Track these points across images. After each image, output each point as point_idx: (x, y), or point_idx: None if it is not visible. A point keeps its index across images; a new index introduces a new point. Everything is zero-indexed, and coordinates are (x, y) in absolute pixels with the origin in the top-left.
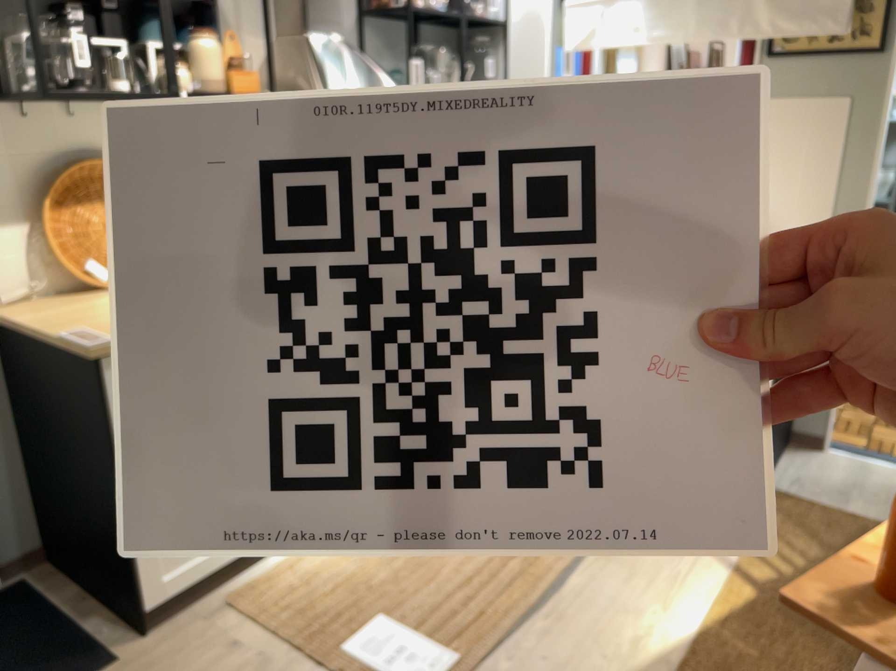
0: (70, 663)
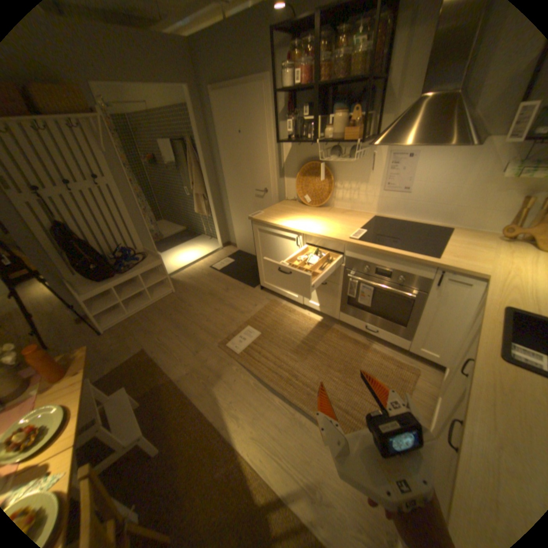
0: (254, 281)
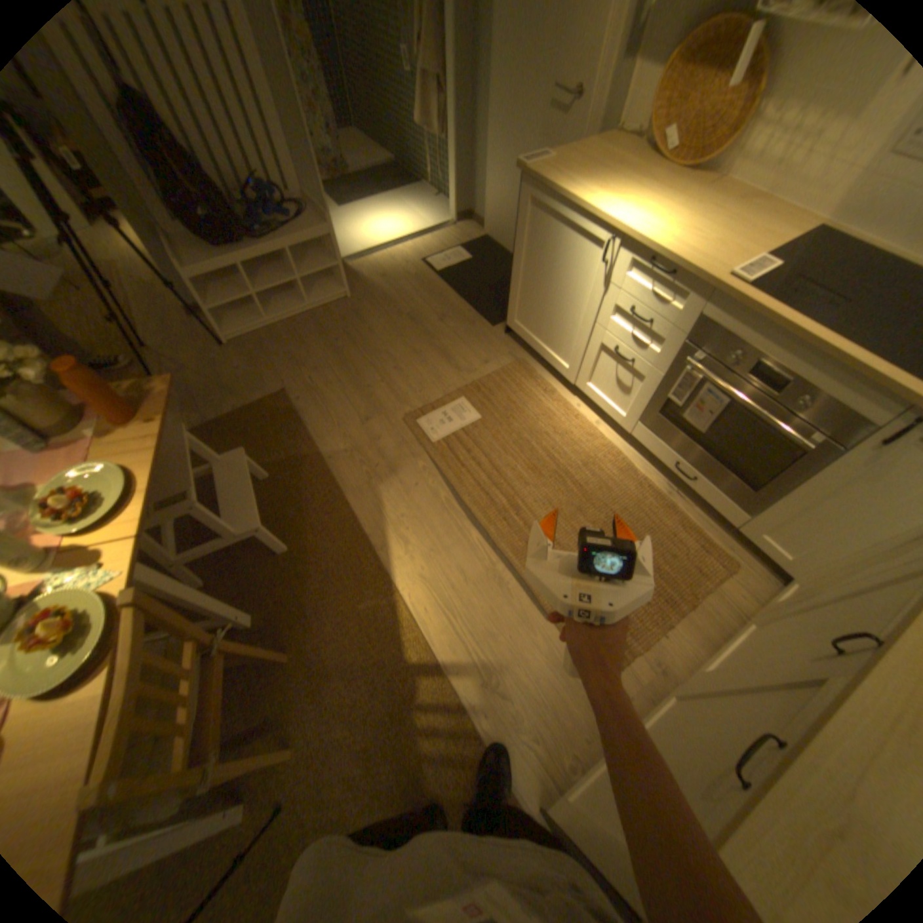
0: (496, 314)
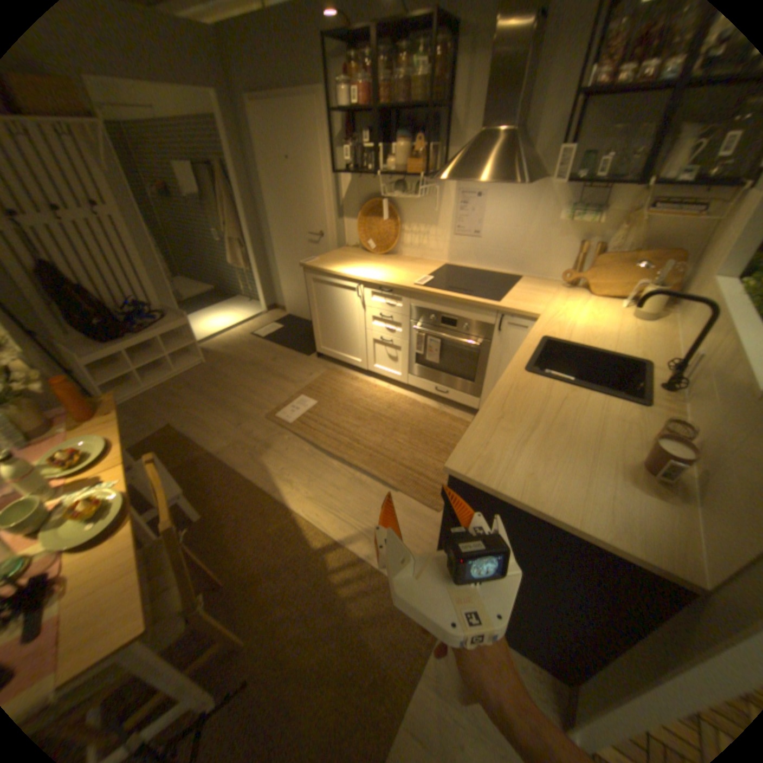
0: (309, 349)
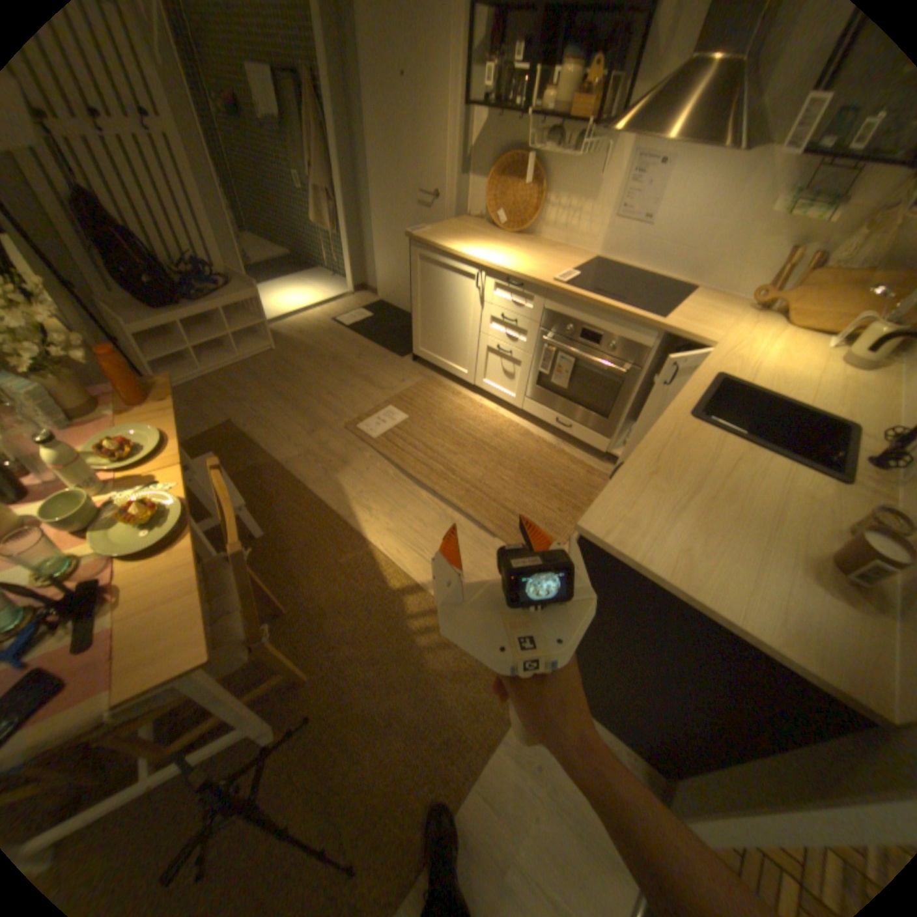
0: (402, 350)
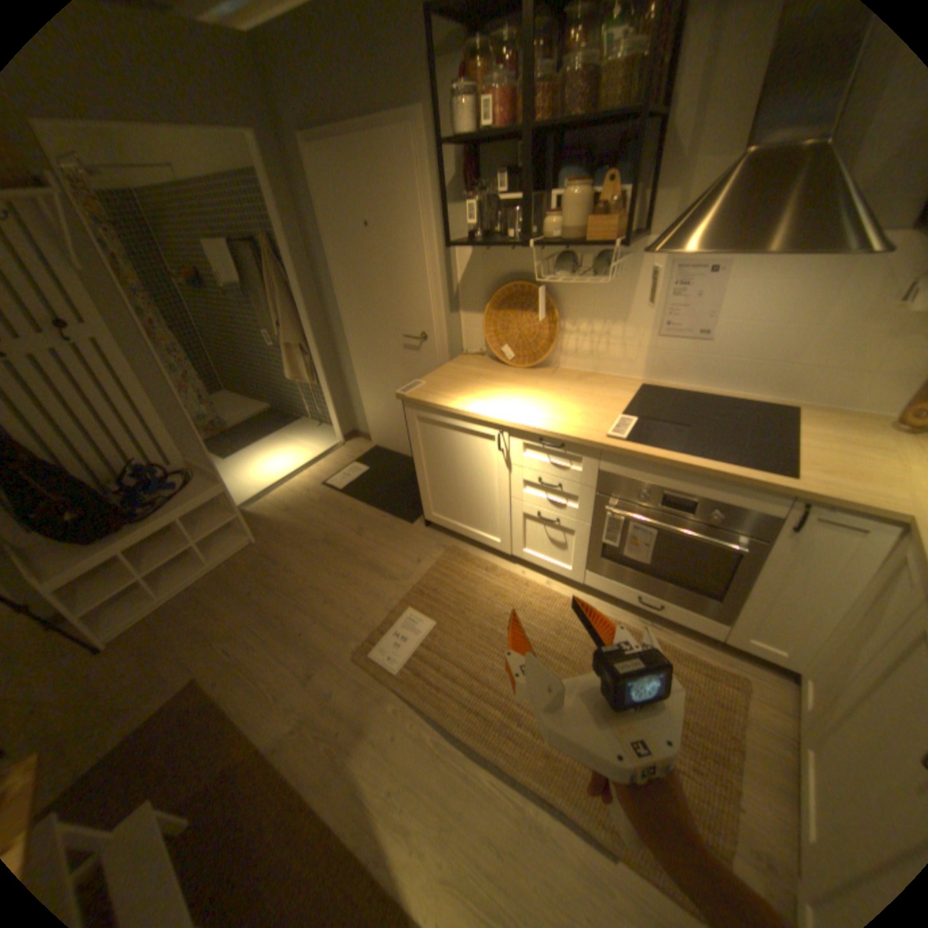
0: (411, 510)
